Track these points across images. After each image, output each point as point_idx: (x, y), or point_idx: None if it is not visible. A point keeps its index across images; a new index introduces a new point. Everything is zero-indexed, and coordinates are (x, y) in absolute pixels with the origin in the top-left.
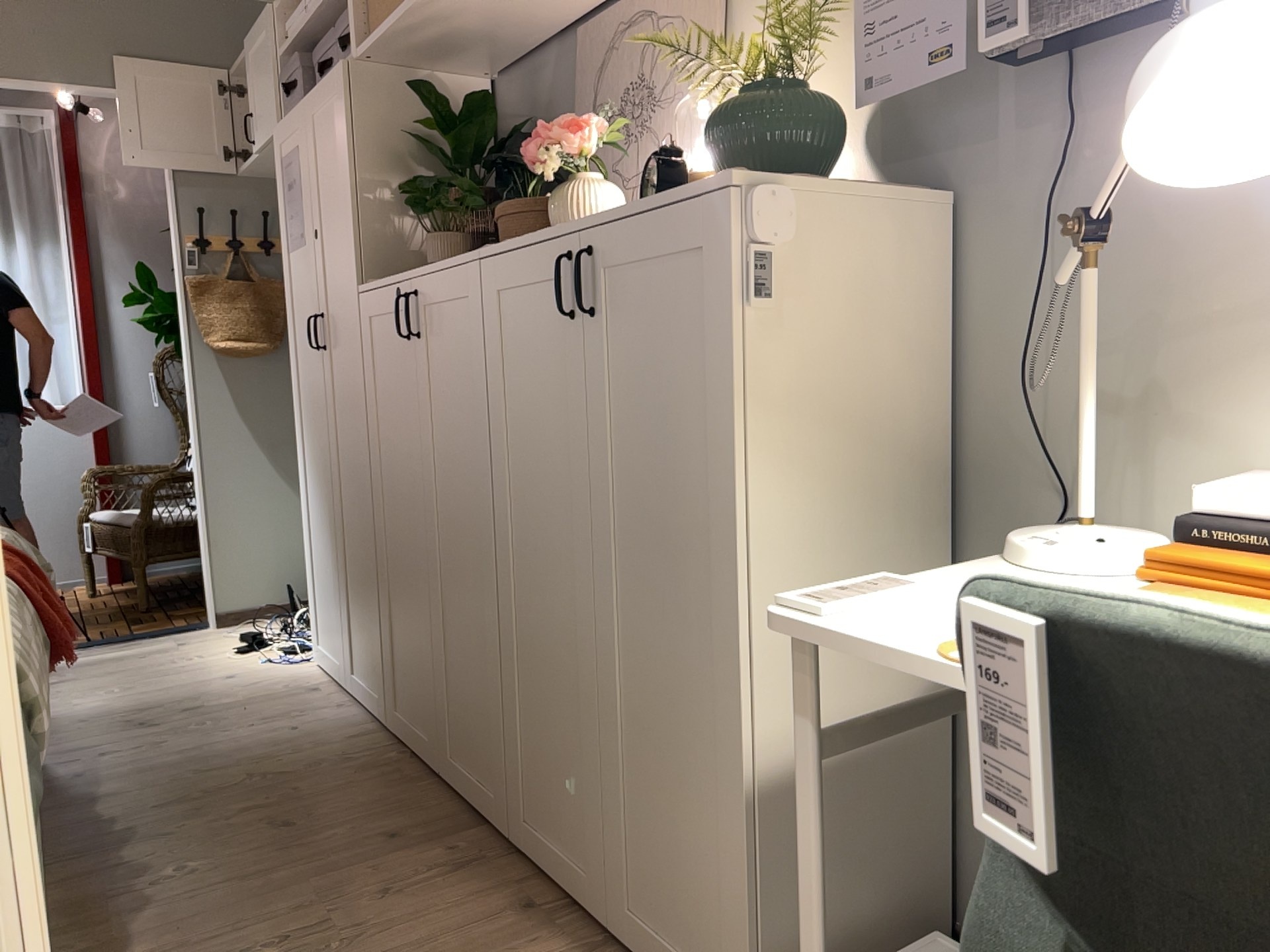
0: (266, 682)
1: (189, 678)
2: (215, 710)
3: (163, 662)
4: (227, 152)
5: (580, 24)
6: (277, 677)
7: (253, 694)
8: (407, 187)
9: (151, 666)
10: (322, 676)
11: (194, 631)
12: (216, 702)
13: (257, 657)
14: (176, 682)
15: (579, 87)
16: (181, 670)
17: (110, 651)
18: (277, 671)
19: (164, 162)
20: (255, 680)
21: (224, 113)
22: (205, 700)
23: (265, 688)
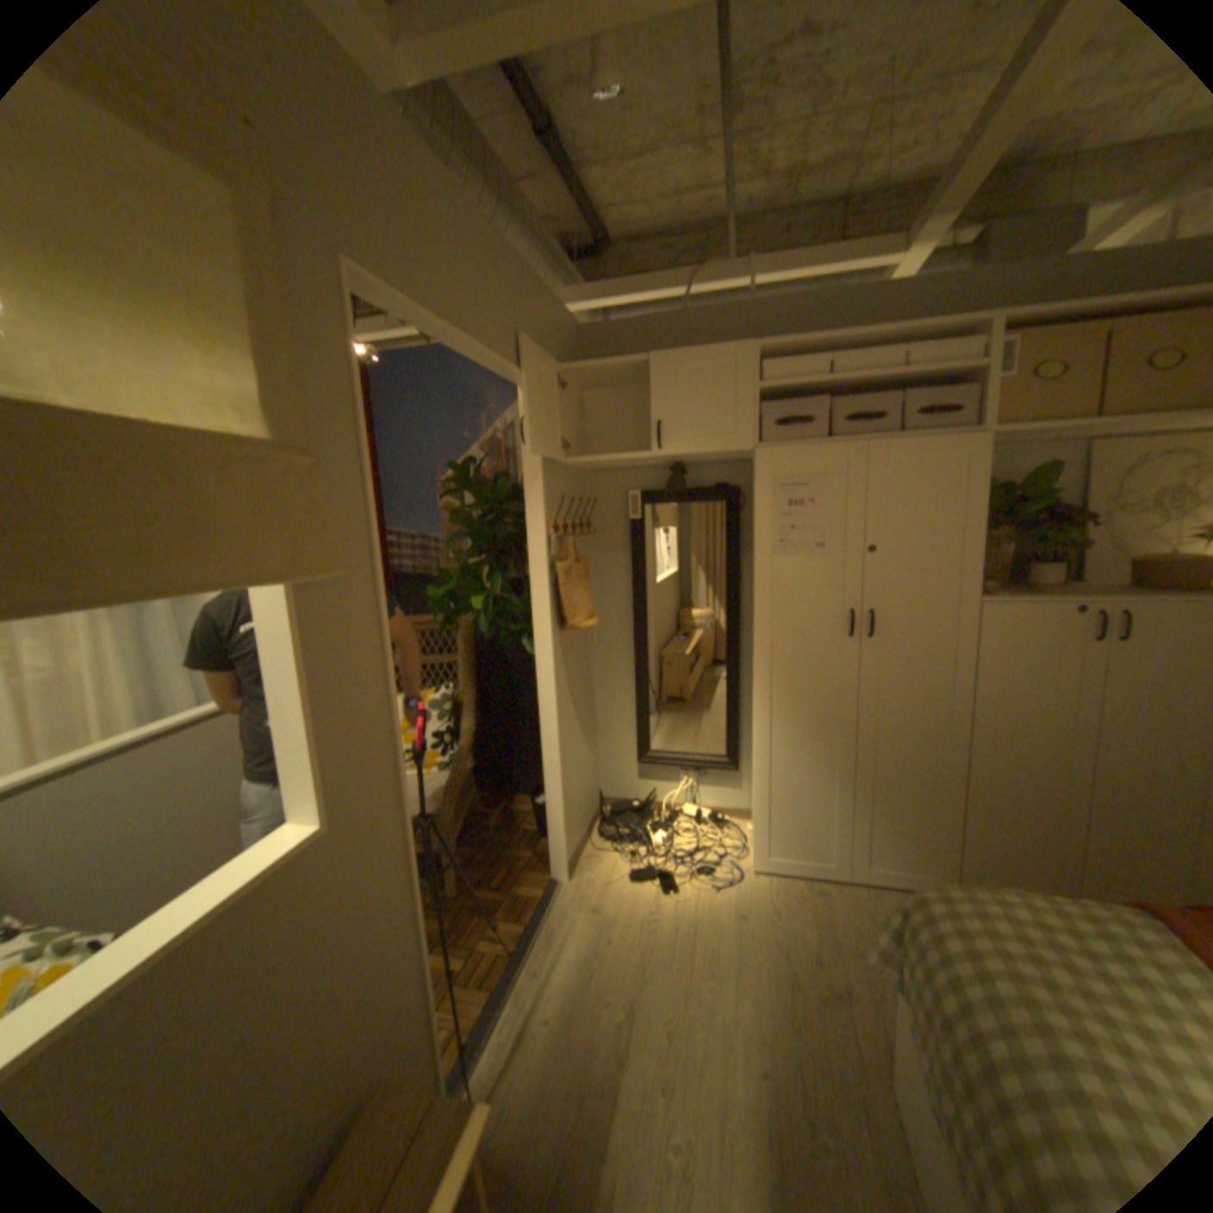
0: (778, 908)
1: (719, 938)
2: (833, 952)
3: (647, 938)
4: (557, 443)
5: (1094, 440)
6: (771, 900)
7: (805, 922)
8: (1041, 533)
9: (652, 948)
10: (793, 882)
11: (562, 895)
12: (812, 945)
13: (699, 892)
14: (726, 948)
15: (1094, 478)
16: (689, 936)
17: (555, 956)
18: (753, 895)
19: (531, 450)
20: (767, 911)
21: (555, 406)
22: (800, 949)
23: (797, 913)
